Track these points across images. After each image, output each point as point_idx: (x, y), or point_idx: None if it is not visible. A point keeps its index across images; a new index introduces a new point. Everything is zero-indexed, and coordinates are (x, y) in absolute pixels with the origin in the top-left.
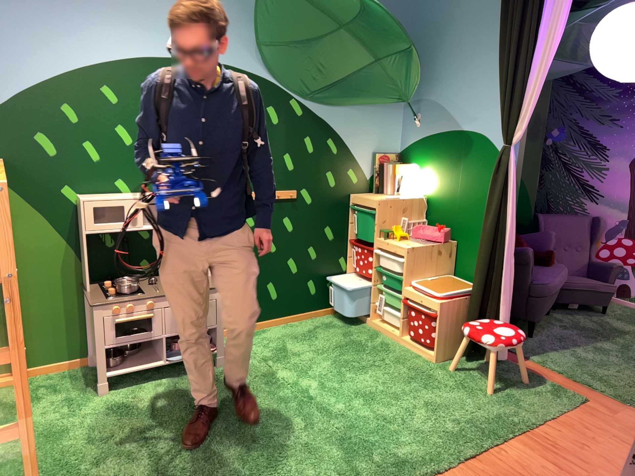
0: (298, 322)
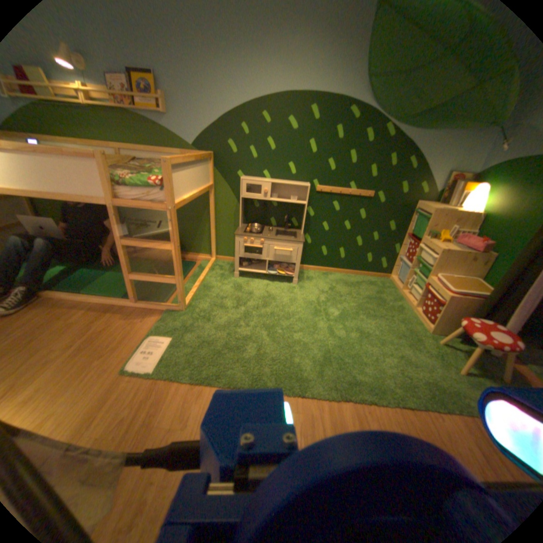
0: (352, 275)
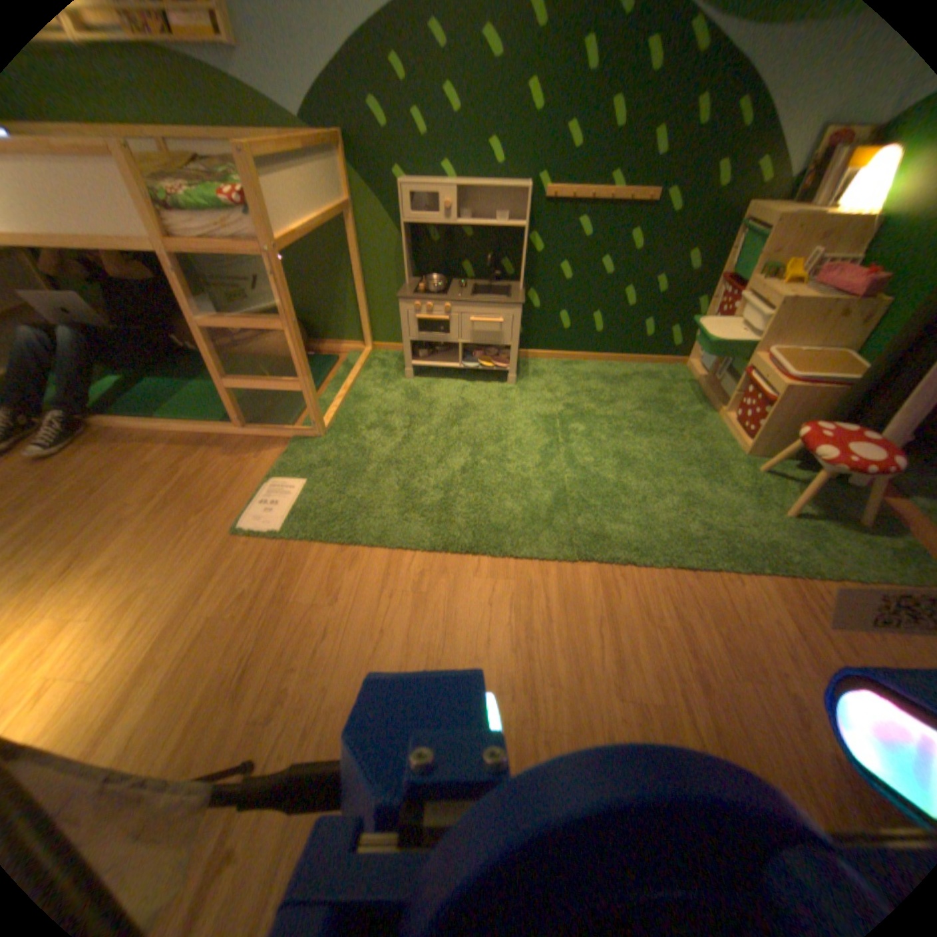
0: (618, 363)
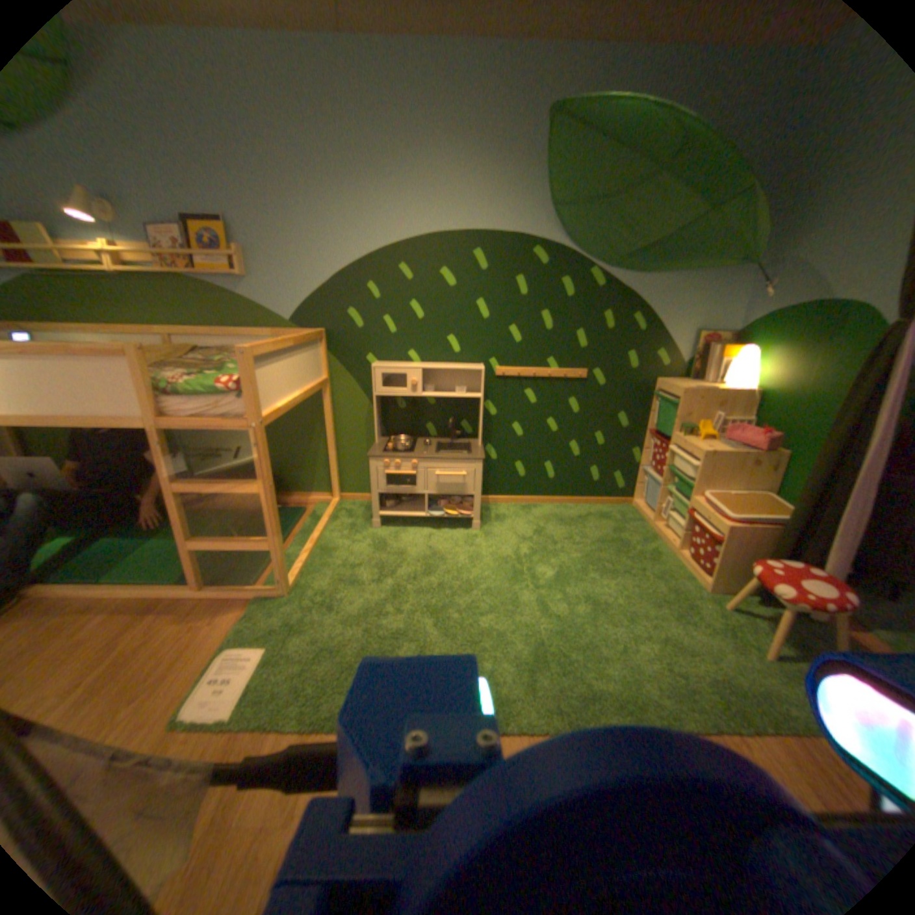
0: (572, 505)
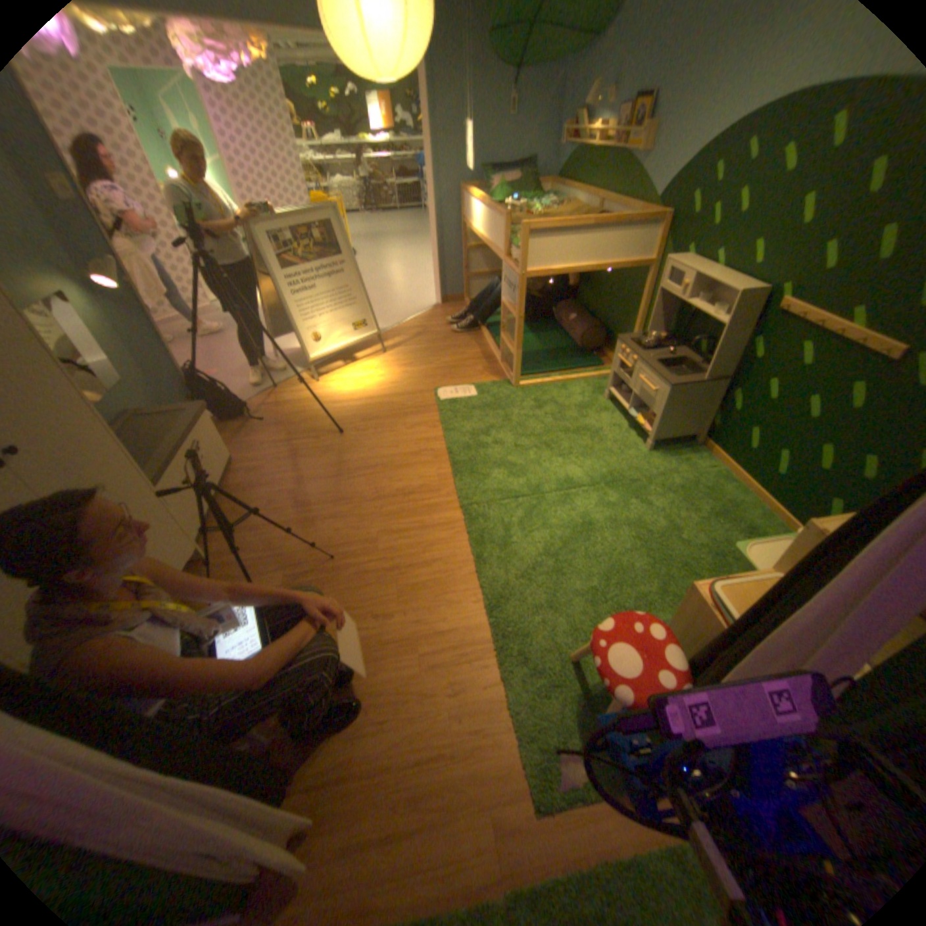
0: (777, 527)
